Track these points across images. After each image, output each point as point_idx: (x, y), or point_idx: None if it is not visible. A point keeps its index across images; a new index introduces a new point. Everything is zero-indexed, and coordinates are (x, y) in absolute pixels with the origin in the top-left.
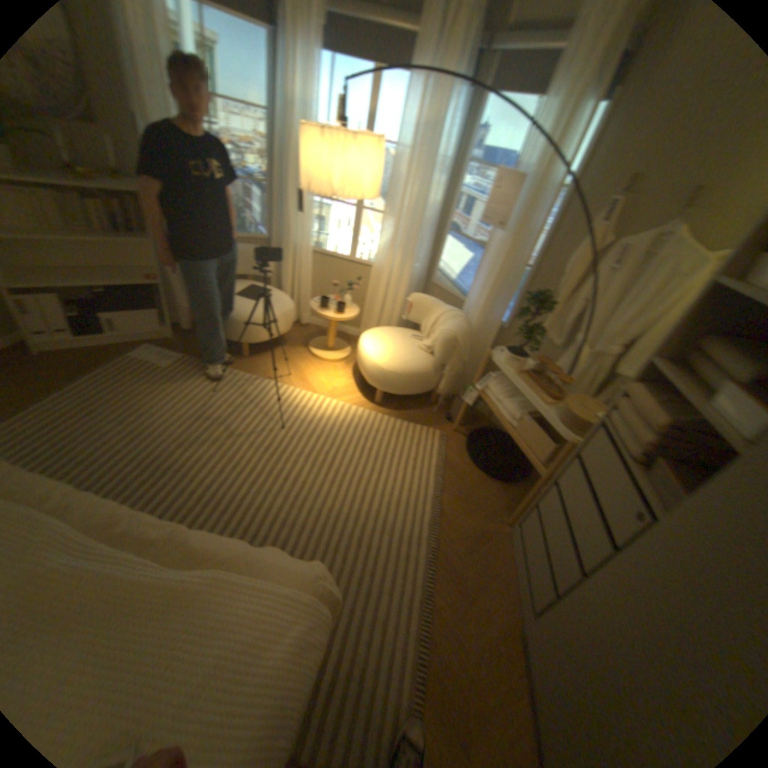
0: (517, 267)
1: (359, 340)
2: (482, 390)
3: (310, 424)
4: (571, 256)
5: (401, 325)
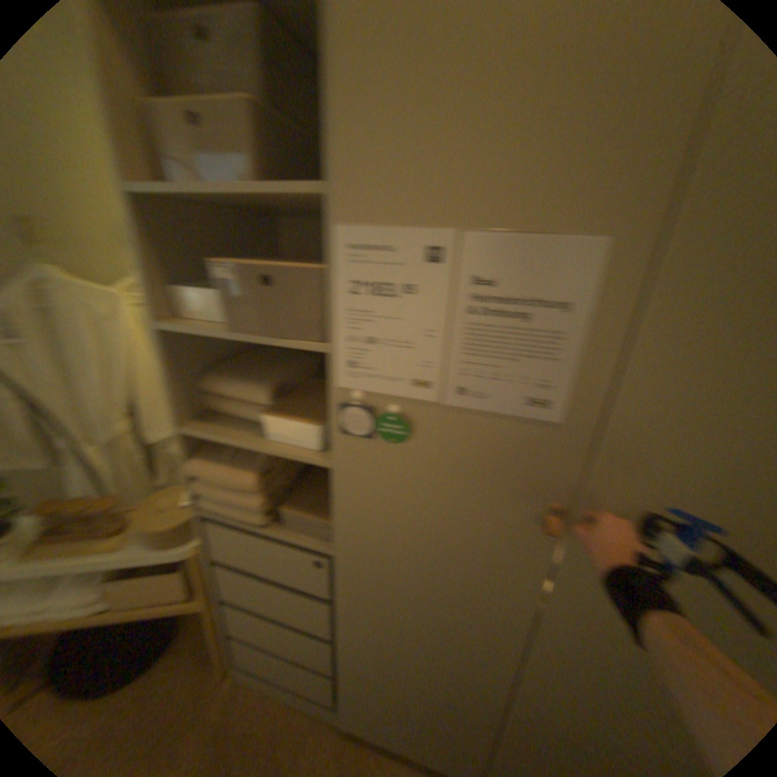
0: None
1: None
2: None
3: None
4: None
5: None
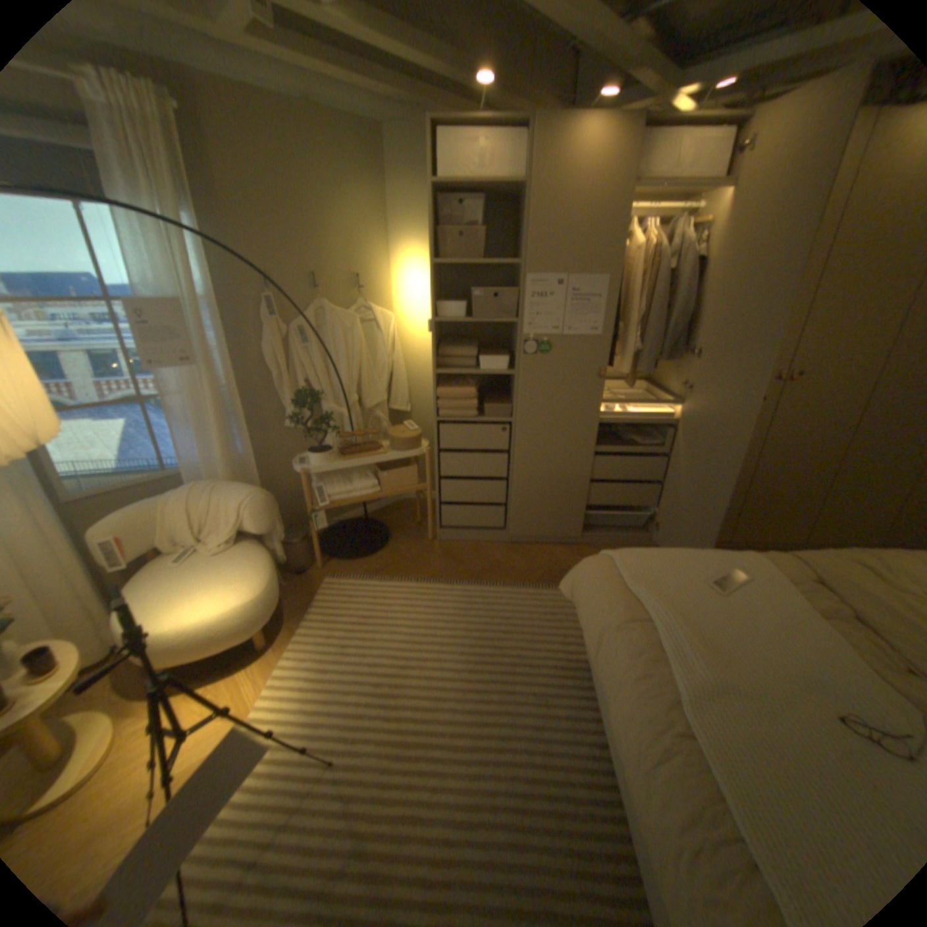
0: (220, 393)
1: (146, 641)
2: (327, 502)
3: (314, 725)
4: (258, 357)
5: (95, 591)
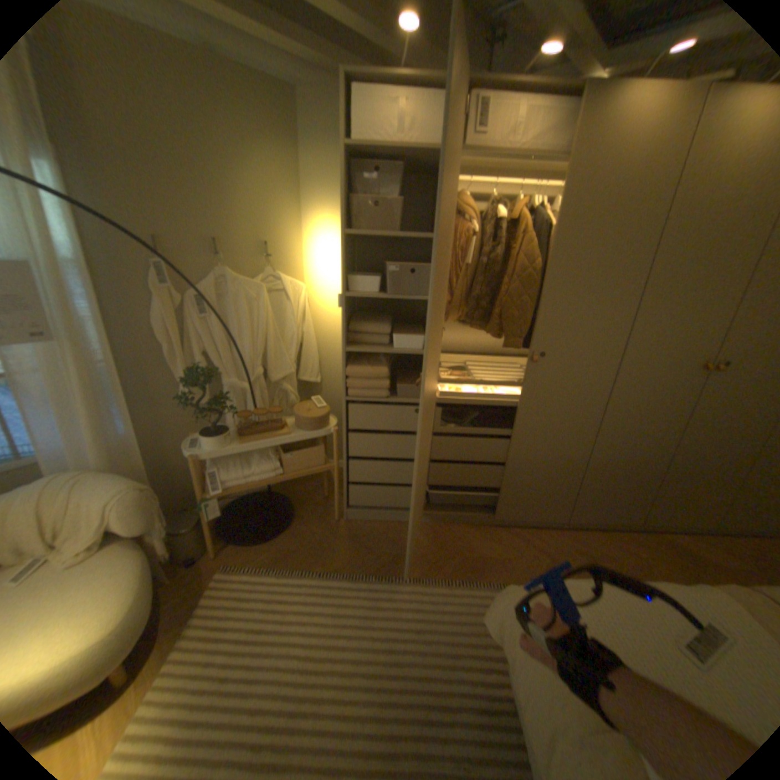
0: (96, 368)
1: None
2: (221, 488)
3: None
4: (148, 327)
5: None
